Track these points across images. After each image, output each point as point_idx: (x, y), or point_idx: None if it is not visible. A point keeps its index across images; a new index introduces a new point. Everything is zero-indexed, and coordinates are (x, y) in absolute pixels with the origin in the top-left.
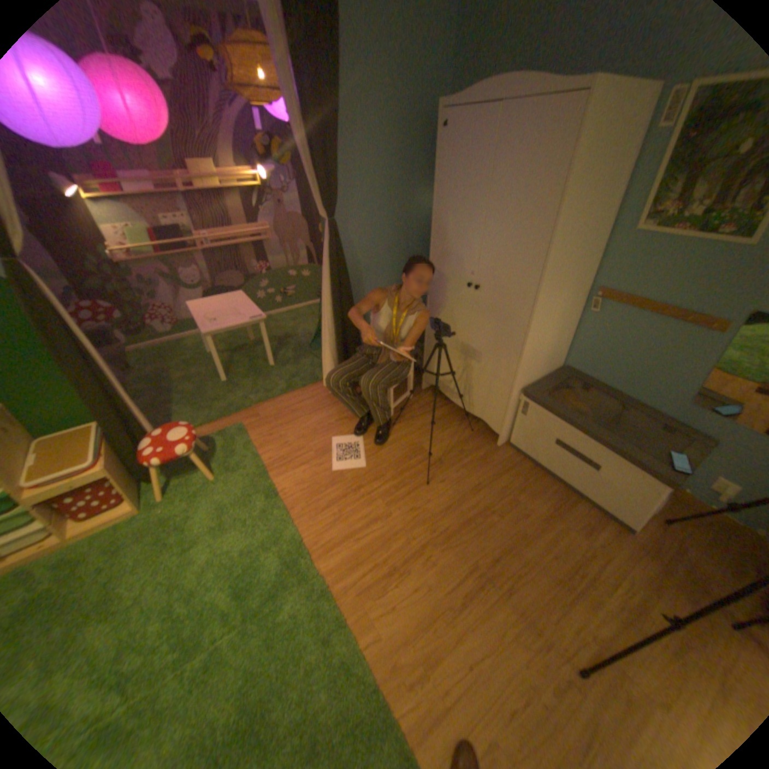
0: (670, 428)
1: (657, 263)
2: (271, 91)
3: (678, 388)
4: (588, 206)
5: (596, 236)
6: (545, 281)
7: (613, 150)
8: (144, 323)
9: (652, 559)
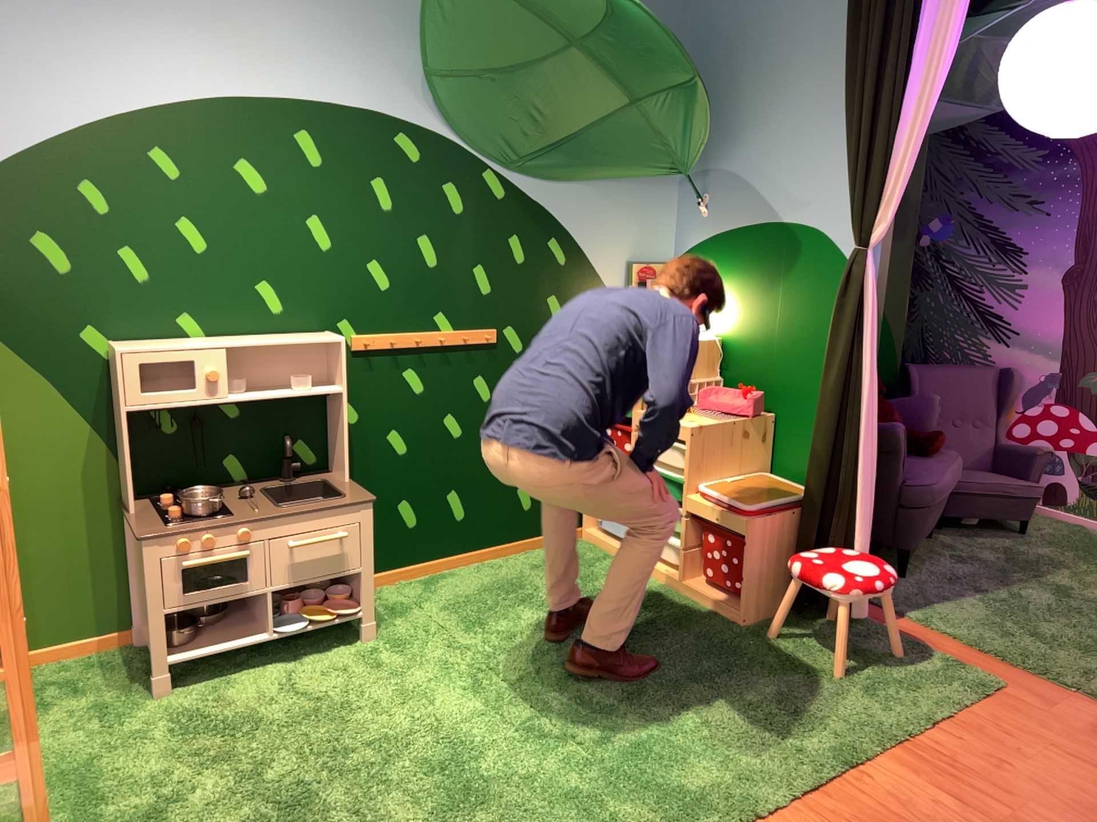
0: None
1: None
2: None
3: None
4: None
5: None
6: None
7: None
8: None
9: None
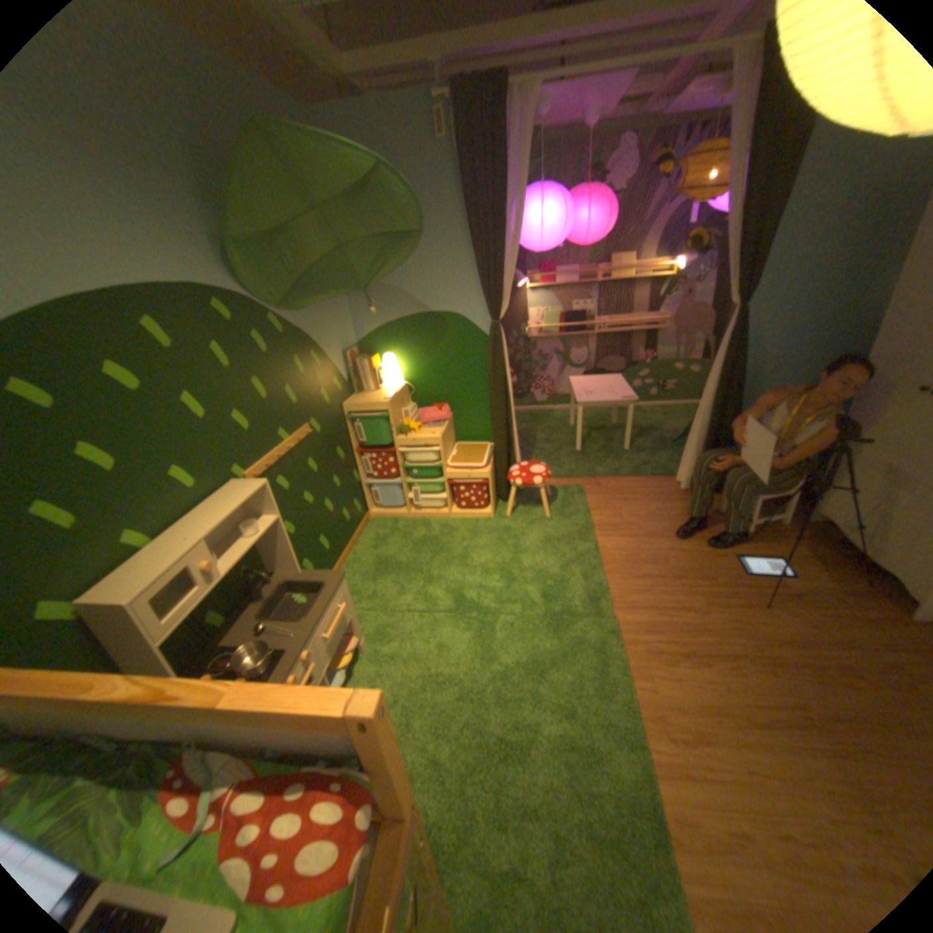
0: None
1: None
2: (717, 188)
3: None
4: None
5: None
6: None
7: None
8: (527, 390)
9: None
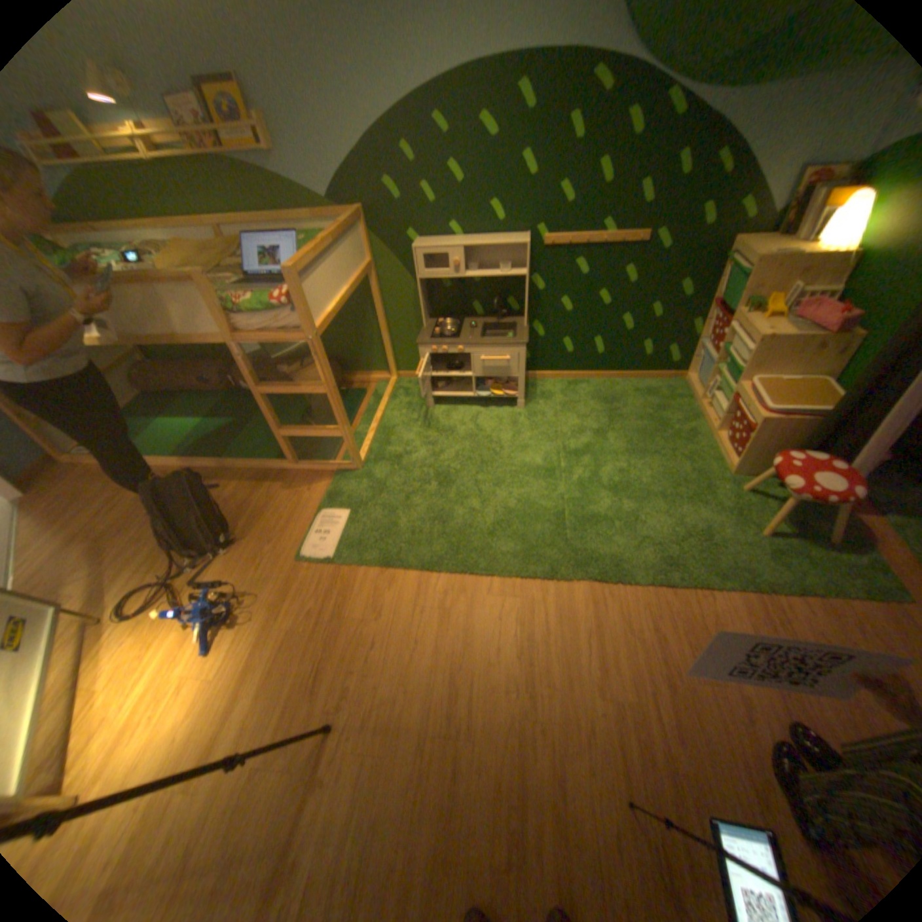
0: None
1: None
2: None
3: None
4: None
5: None
6: None
7: None
8: None
9: None
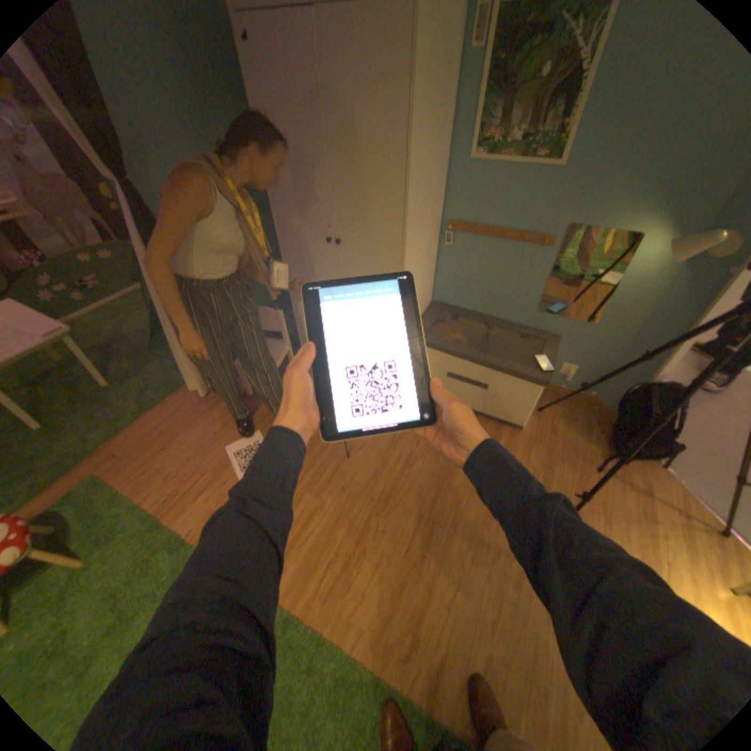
0: (526, 335)
1: (492, 191)
2: None
3: (525, 300)
4: (430, 138)
5: (439, 170)
6: (408, 225)
7: (441, 73)
8: None
9: (538, 444)
